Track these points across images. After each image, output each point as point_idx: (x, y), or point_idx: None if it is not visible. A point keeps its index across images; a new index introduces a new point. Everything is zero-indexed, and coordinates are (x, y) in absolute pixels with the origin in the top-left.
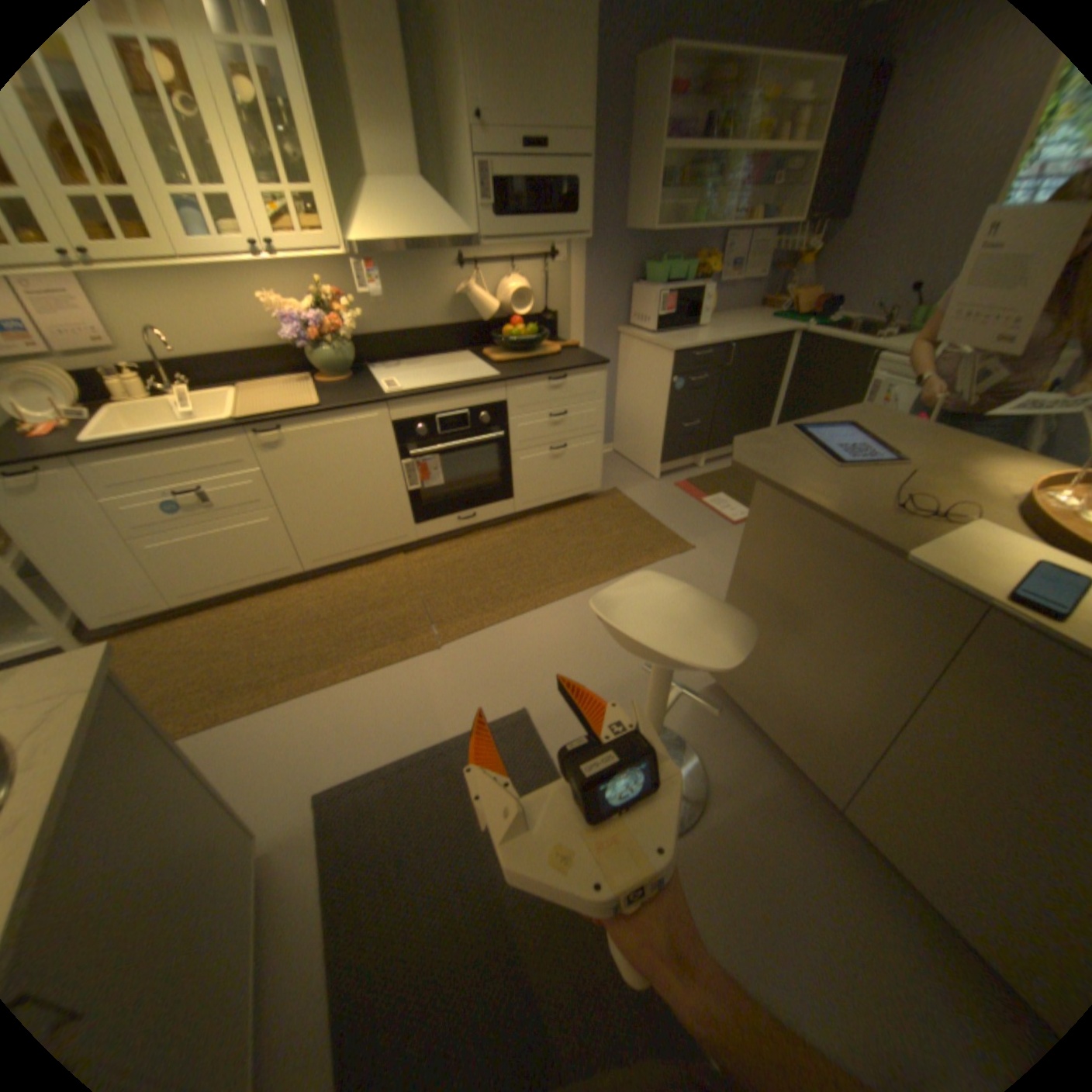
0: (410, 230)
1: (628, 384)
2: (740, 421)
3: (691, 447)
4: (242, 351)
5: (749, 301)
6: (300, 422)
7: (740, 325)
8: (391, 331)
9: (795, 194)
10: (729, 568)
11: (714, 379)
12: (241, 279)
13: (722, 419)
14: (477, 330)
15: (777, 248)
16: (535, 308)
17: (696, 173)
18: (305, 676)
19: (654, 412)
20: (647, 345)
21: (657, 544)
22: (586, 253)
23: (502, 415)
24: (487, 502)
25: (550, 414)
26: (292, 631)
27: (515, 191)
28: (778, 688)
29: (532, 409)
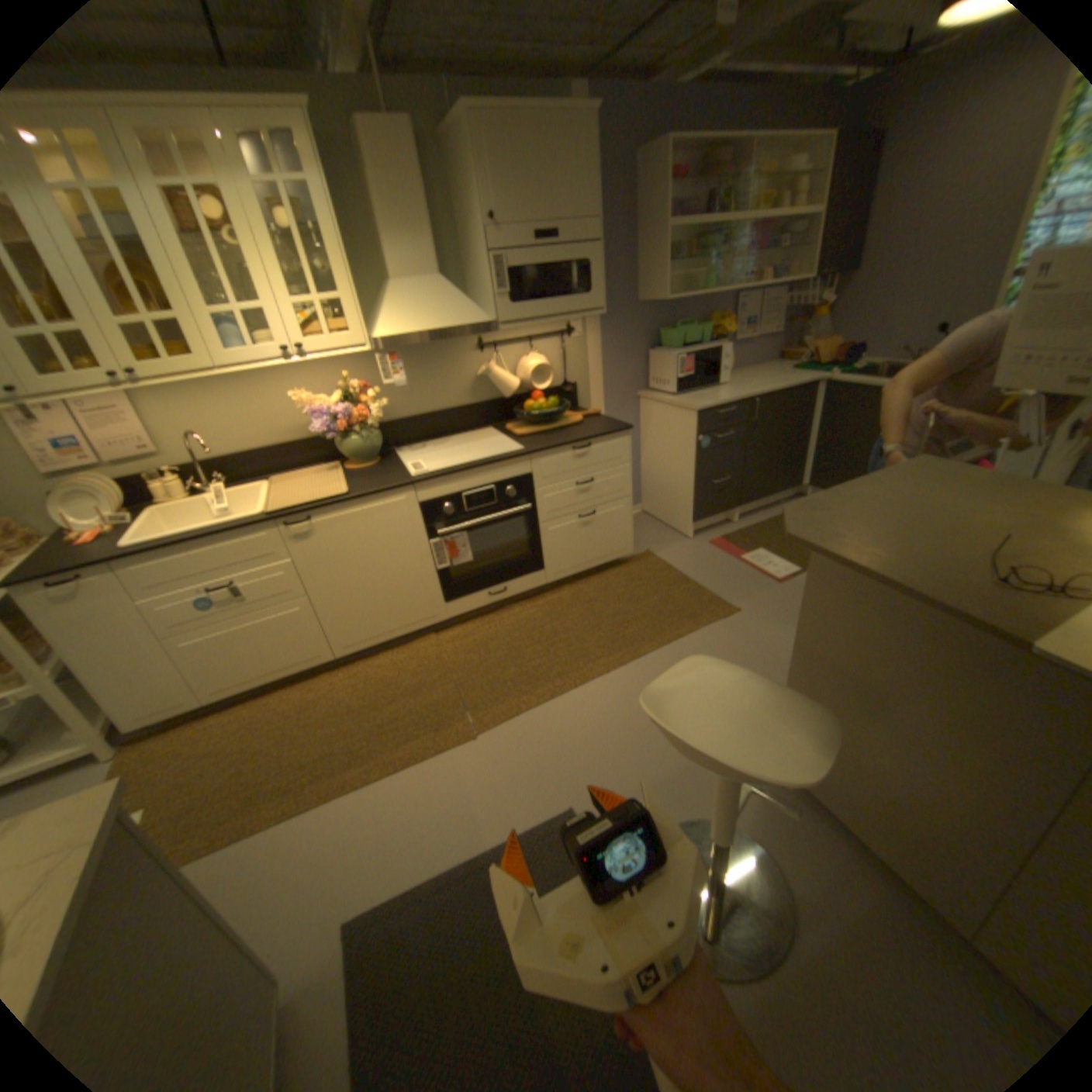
0: (432, 323)
1: (652, 445)
2: (772, 474)
3: (723, 503)
4: (276, 446)
5: (767, 356)
6: (329, 511)
7: (761, 380)
8: (416, 415)
9: (802, 254)
10: (781, 632)
11: (741, 434)
12: (275, 381)
13: (753, 473)
14: (499, 407)
15: (789, 304)
16: (554, 382)
17: (702, 245)
18: (334, 778)
19: (681, 471)
20: (669, 407)
21: (699, 609)
22: (600, 326)
23: (528, 487)
24: (517, 575)
25: (576, 483)
26: (322, 725)
27: (530, 278)
28: (865, 782)
29: (558, 479)
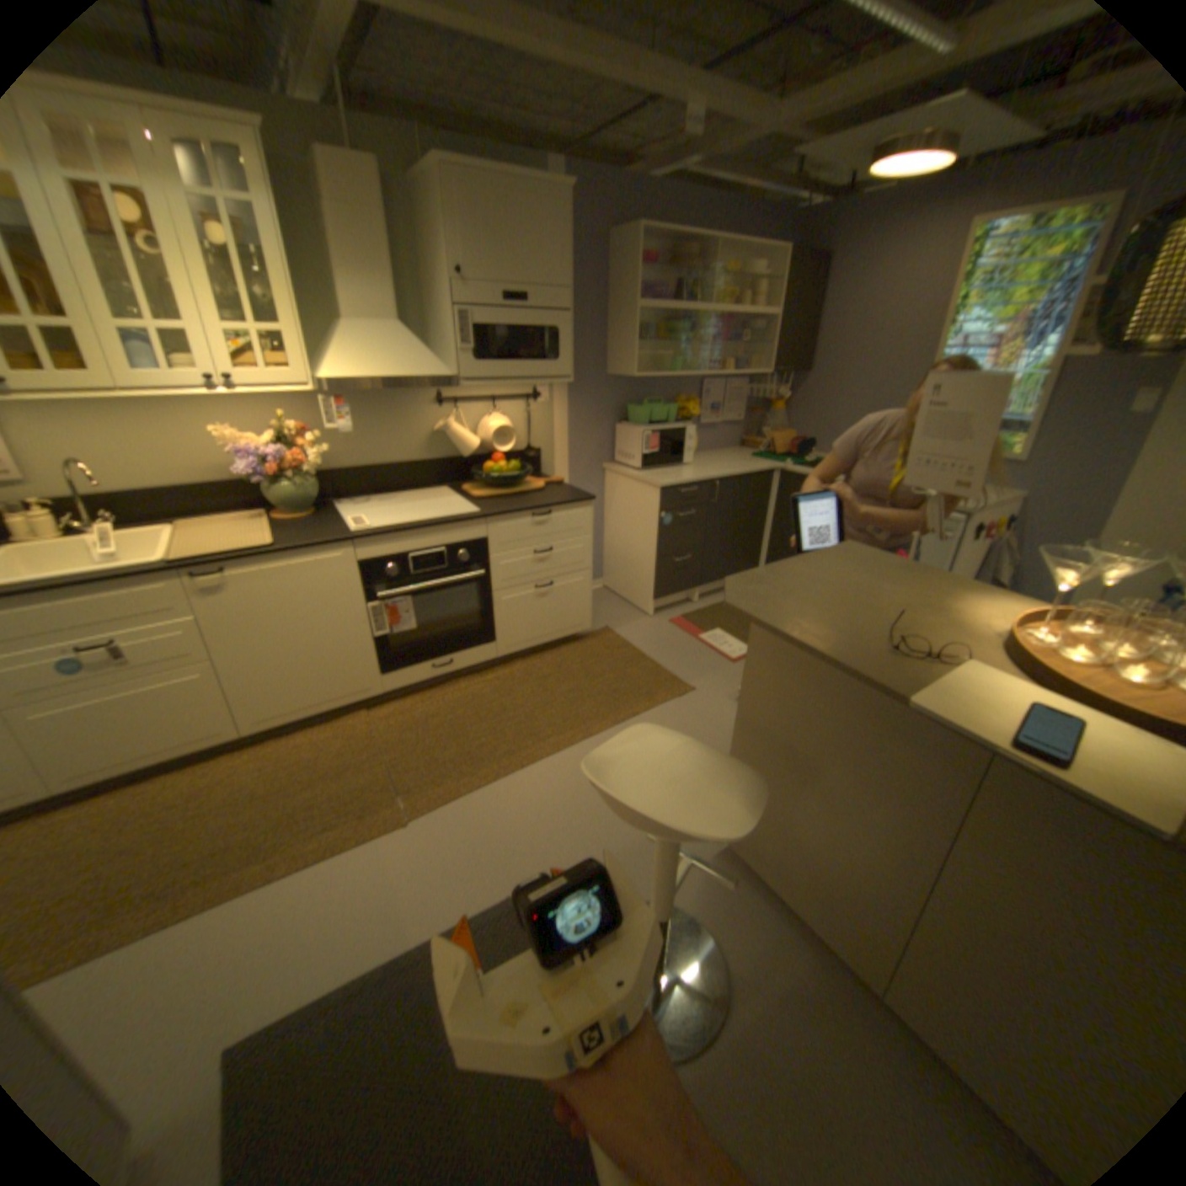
0: (387, 369)
1: (616, 519)
2: (730, 555)
3: (683, 582)
4: (186, 485)
5: (729, 441)
6: (249, 563)
7: (722, 463)
8: (362, 465)
9: (762, 349)
10: (732, 710)
11: (702, 514)
12: (193, 411)
13: (713, 554)
14: (457, 465)
15: (750, 395)
16: (518, 445)
17: (670, 328)
18: (229, 875)
19: (644, 547)
20: (633, 481)
21: (655, 686)
22: (568, 394)
23: (483, 552)
24: (466, 646)
25: (535, 550)
26: (218, 814)
27: (496, 337)
28: (797, 850)
29: (516, 545)
